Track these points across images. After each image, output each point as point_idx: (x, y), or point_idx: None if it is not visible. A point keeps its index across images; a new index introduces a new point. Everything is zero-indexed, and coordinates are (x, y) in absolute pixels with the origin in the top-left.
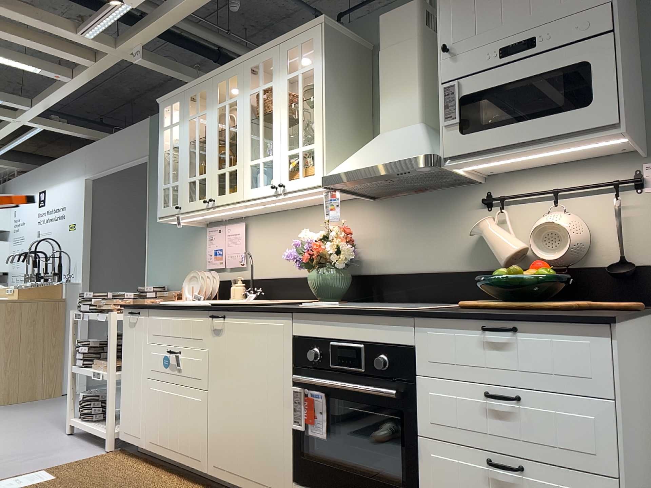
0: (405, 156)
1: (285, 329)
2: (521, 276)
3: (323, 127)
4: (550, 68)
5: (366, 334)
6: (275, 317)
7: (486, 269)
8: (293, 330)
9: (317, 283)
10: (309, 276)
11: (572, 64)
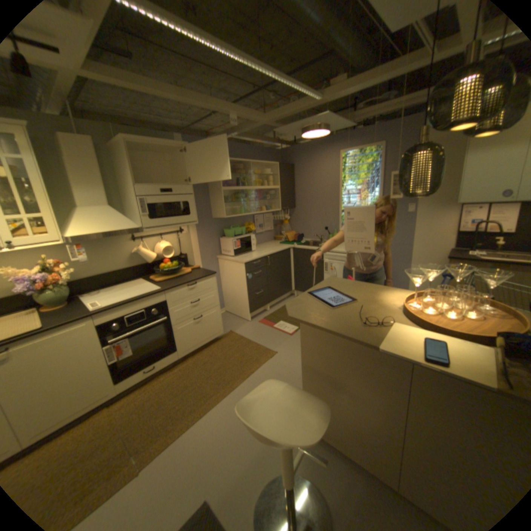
0: (126, 227)
1: (88, 325)
2: (169, 266)
3: (50, 204)
4: (178, 201)
5: (143, 305)
6: (76, 324)
7: (137, 264)
8: (94, 323)
9: (51, 298)
10: (40, 296)
11: (184, 201)
